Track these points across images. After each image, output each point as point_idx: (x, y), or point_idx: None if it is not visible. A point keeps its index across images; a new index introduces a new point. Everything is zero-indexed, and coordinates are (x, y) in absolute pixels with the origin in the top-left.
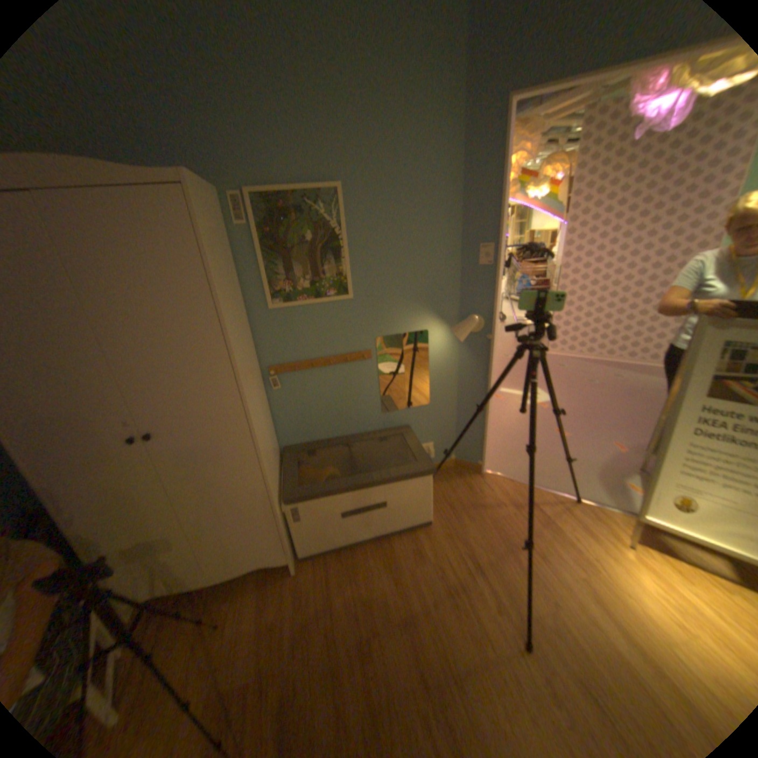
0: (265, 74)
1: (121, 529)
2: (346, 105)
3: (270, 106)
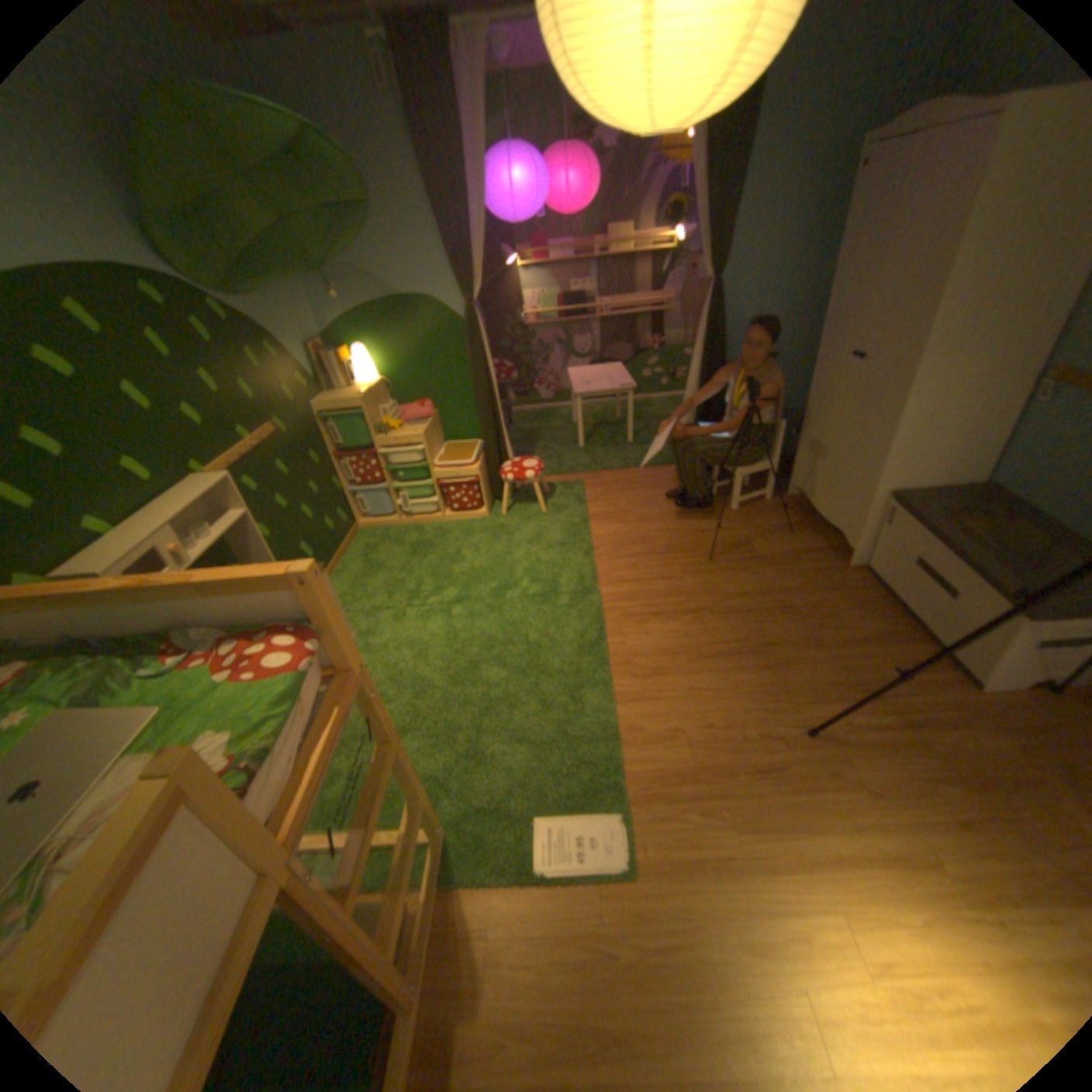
0: None
1: (818, 425)
2: None
3: None
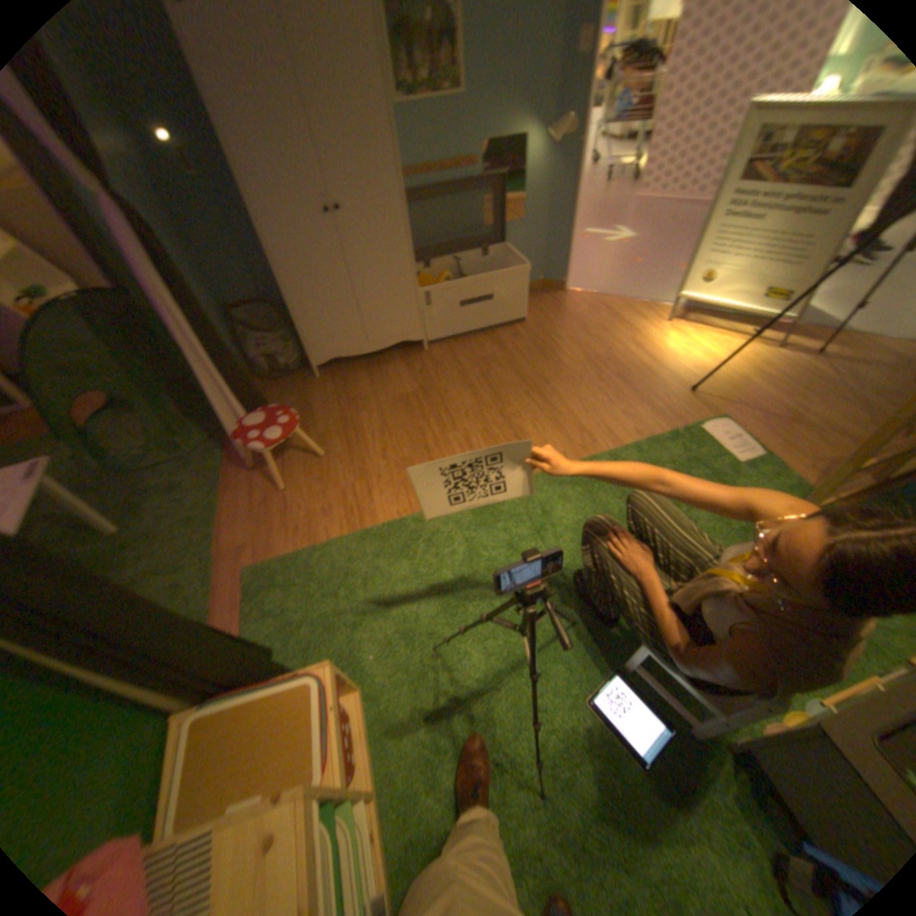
0: None
1: (315, 296)
2: None
3: None
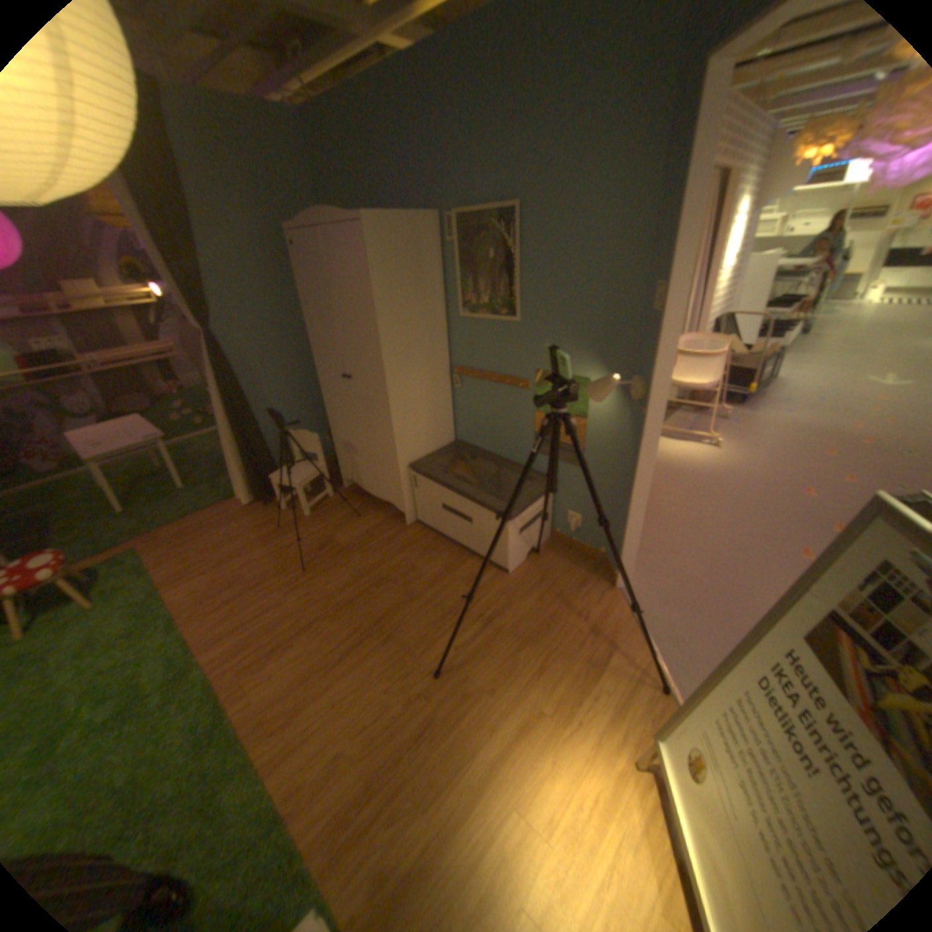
0: (476, 106)
1: (342, 430)
2: (534, 117)
3: (477, 134)
